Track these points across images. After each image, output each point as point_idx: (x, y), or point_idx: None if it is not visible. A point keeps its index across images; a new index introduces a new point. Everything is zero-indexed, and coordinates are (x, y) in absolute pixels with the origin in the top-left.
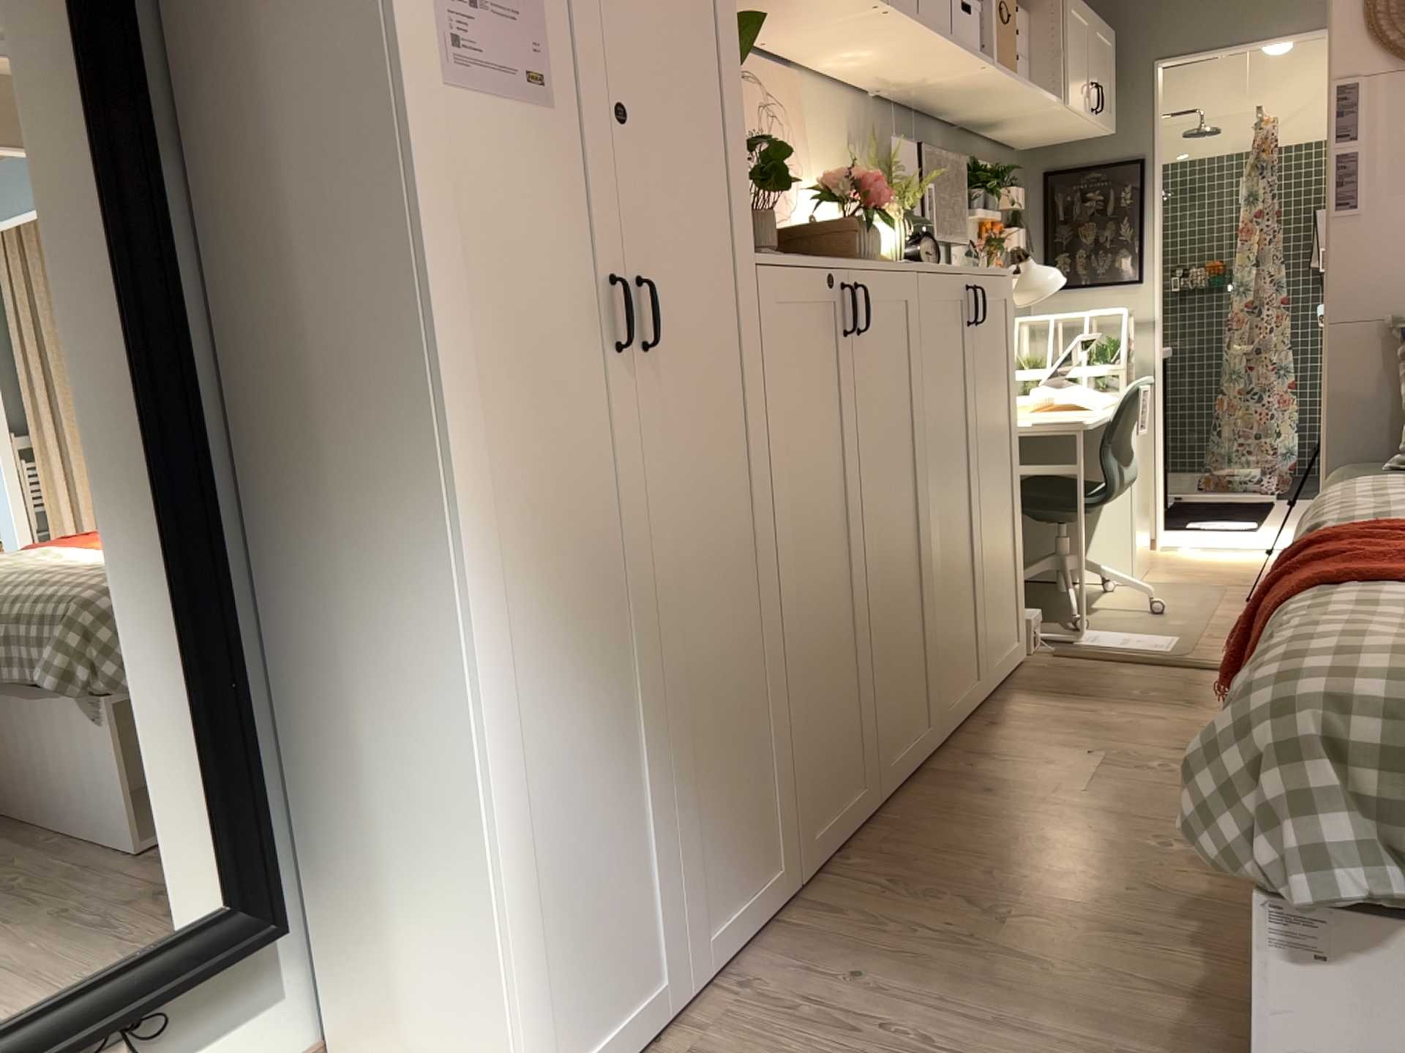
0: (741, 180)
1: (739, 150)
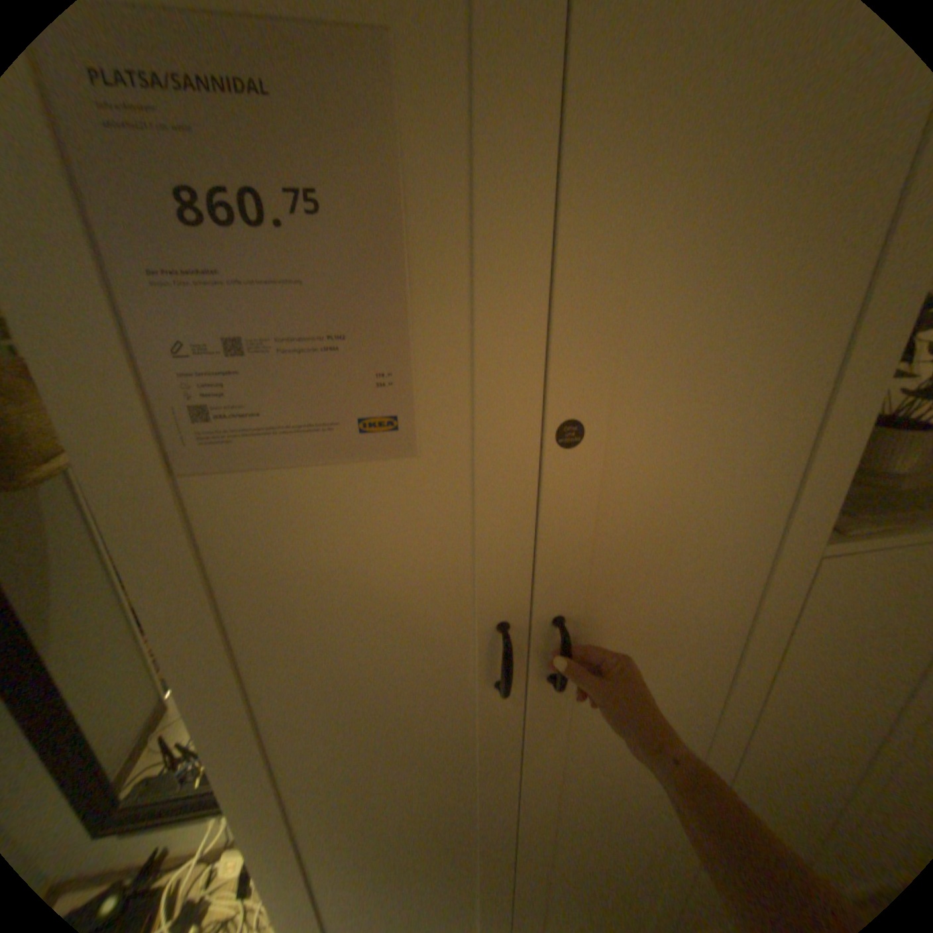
0: (850, 456)
1: (865, 416)
